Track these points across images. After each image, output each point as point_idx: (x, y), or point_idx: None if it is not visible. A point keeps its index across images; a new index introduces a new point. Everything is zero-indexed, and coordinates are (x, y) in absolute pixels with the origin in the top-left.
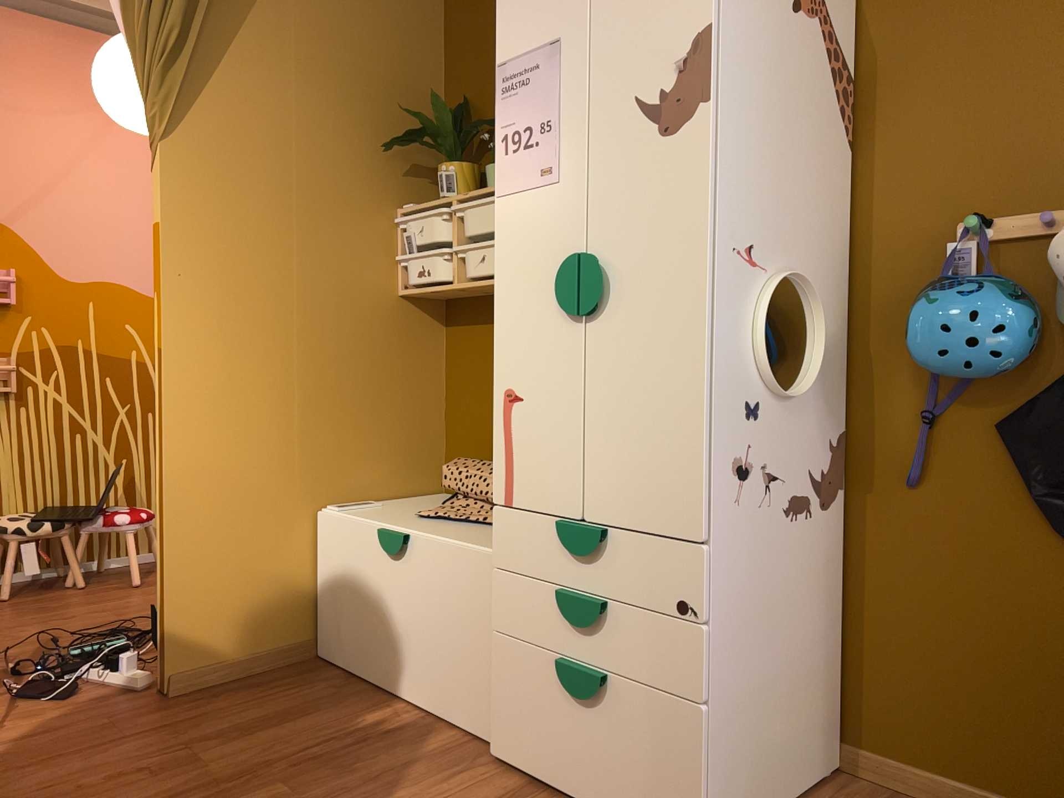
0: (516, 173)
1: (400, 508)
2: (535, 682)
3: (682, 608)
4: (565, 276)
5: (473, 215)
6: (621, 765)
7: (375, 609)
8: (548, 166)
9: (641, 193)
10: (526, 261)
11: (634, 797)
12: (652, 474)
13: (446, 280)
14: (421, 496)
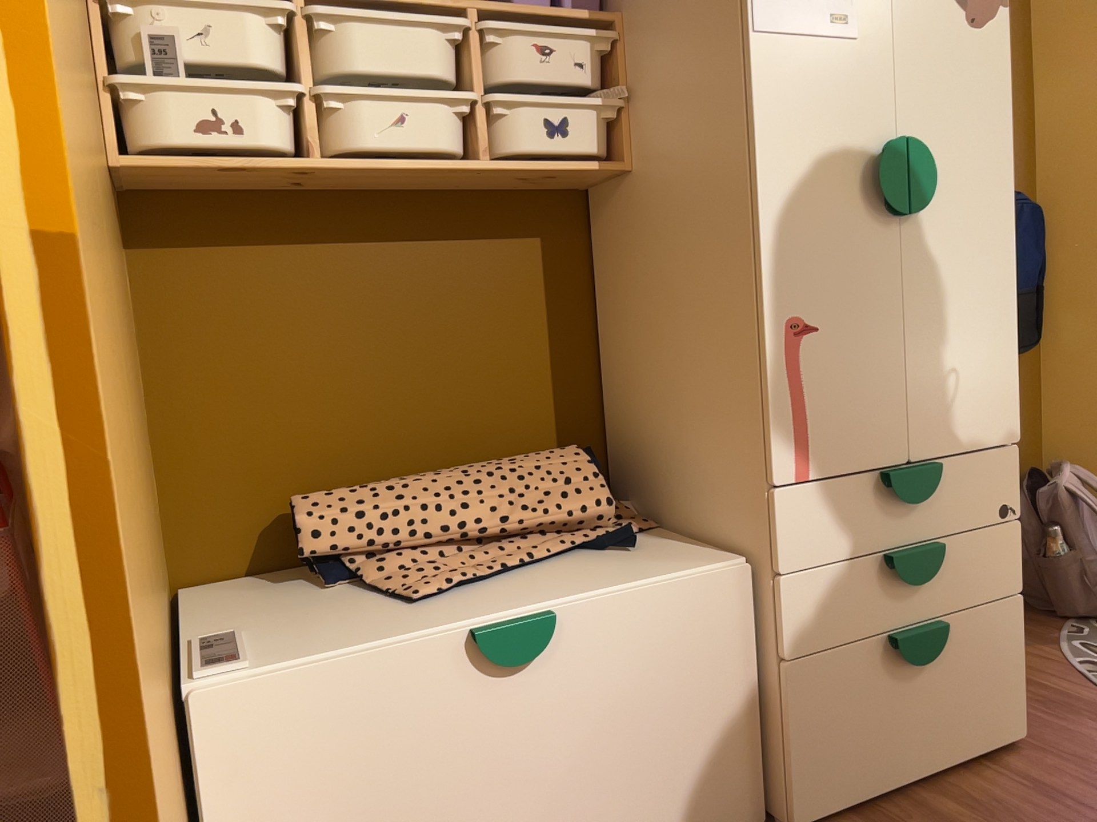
0: (792, 8)
1: (316, 615)
2: (858, 688)
3: (1003, 512)
4: (895, 167)
5: (362, 37)
6: (958, 704)
7: (465, 799)
8: (843, 14)
9: (953, 84)
10: (814, 139)
11: (972, 724)
12: (976, 388)
13: (283, 153)
14: (204, 602)
